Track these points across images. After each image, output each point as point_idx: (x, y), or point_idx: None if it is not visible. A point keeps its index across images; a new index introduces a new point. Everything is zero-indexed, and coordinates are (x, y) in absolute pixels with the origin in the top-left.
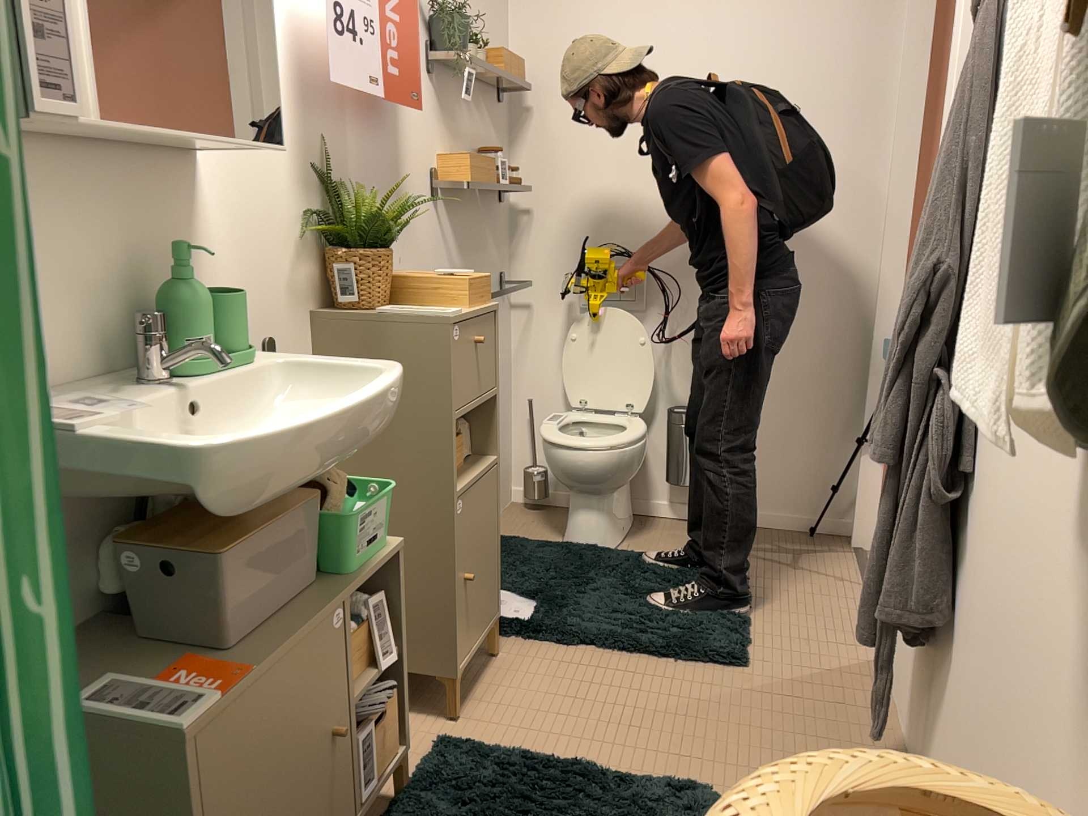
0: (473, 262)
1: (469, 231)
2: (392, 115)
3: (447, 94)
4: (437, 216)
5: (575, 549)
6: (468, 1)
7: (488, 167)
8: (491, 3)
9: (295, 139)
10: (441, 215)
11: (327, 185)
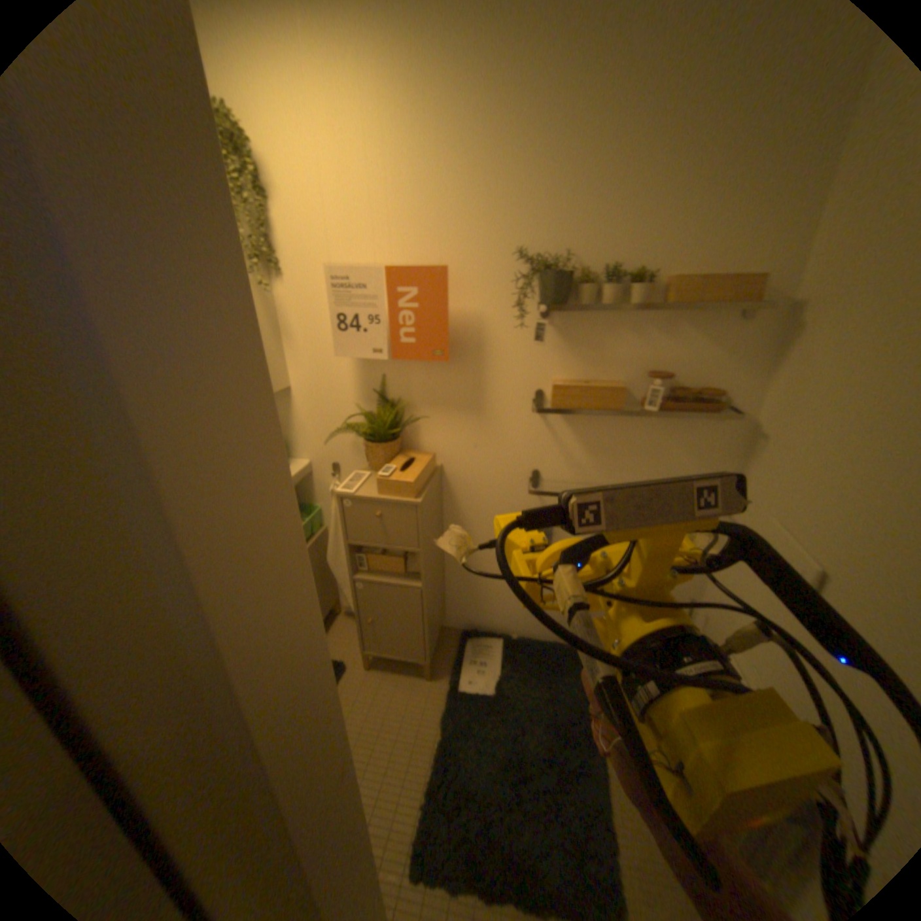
0: (617, 464)
1: (613, 439)
2: (471, 354)
3: (581, 327)
4: (541, 423)
5: (585, 717)
6: (659, 223)
7: (600, 394)
8: (751, 200)
9: (356, 377)
10: (550, 423)
11: (386, 400)
